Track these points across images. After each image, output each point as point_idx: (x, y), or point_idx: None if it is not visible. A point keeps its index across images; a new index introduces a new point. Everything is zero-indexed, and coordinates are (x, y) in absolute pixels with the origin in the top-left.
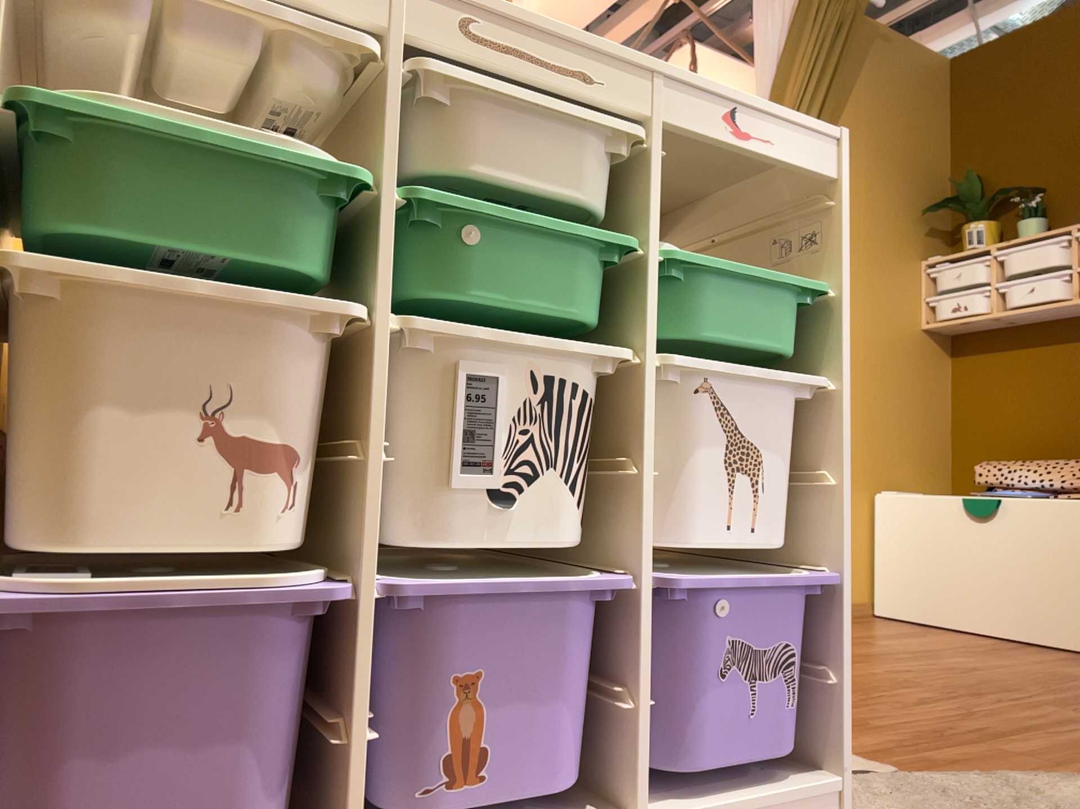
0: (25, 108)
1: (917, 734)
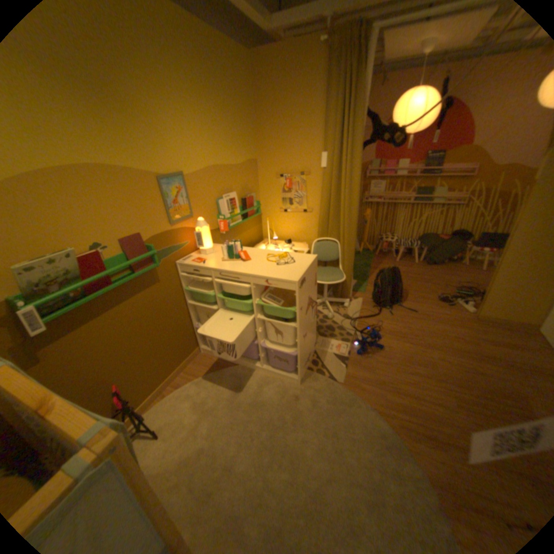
0: (185, 287)
1: (374, 383)
